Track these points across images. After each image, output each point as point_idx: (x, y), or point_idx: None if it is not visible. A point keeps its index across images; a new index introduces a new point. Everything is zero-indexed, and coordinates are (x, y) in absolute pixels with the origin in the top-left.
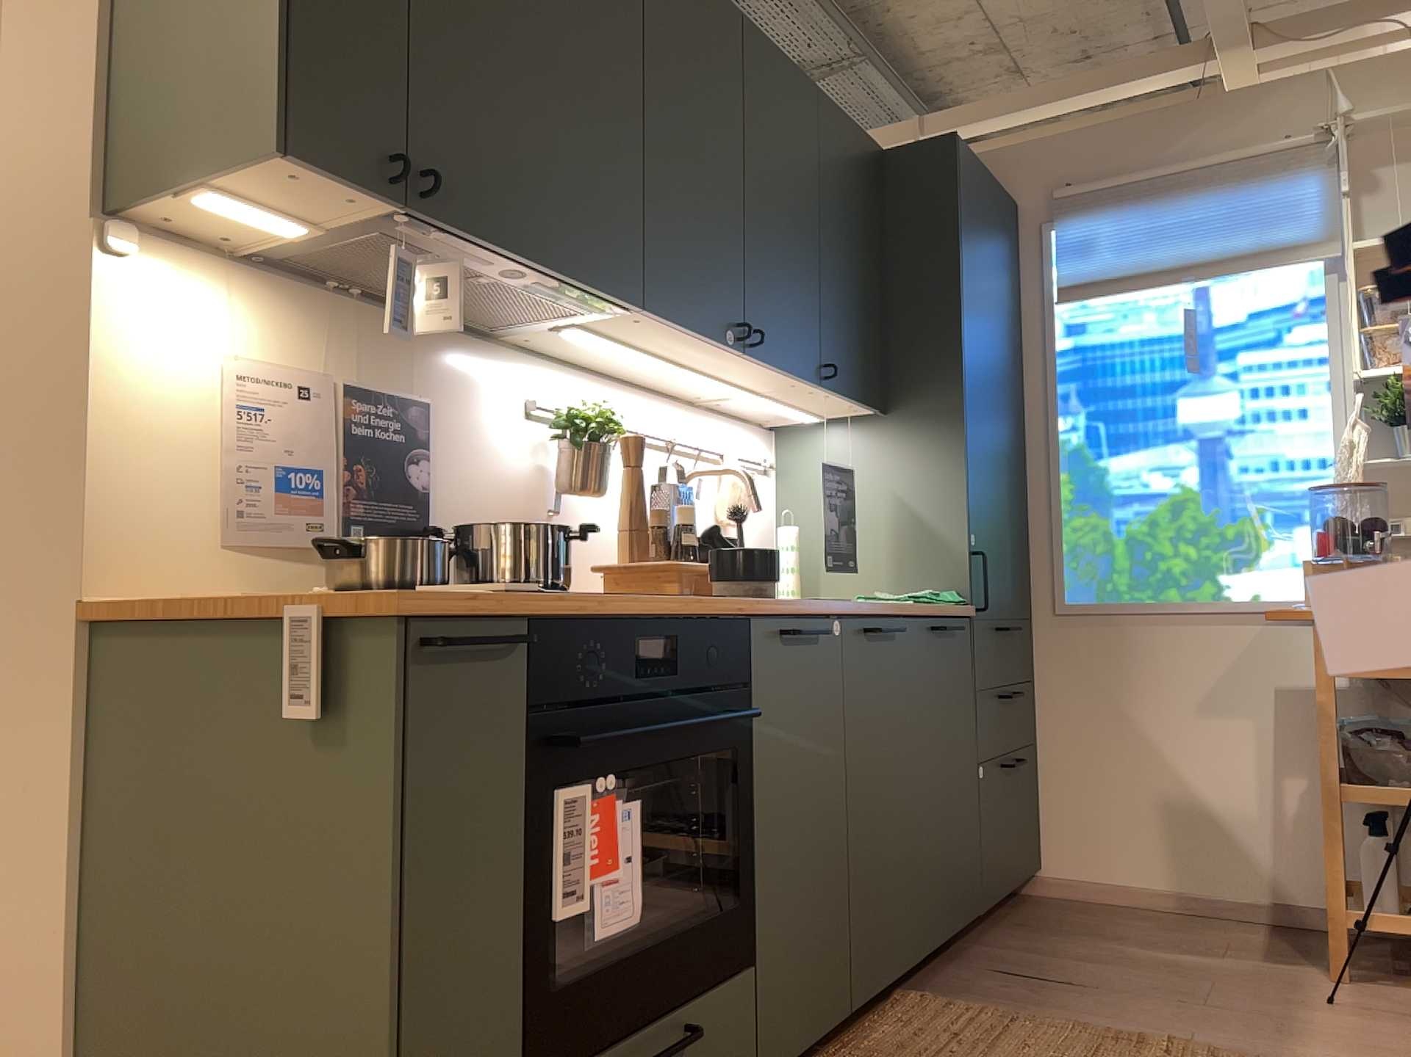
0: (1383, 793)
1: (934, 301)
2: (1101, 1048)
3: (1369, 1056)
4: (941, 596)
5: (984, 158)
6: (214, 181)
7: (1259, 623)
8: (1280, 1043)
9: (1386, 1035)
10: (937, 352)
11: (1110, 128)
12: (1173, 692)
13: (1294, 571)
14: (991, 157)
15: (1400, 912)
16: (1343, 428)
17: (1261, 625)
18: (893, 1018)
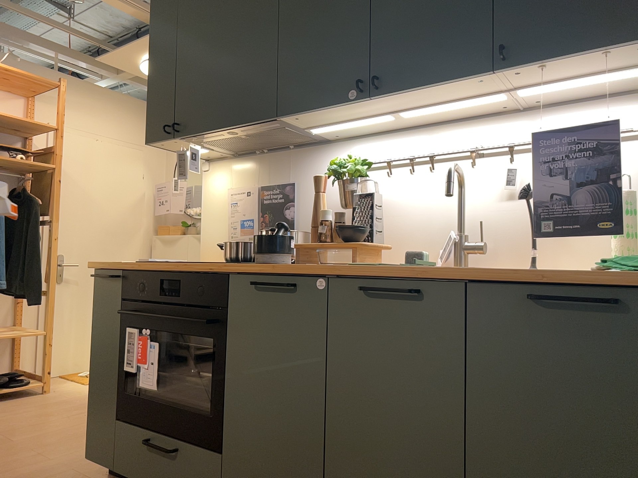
0: None
1: None
2: None
3: None
4: None
5: None
6: (172, 151)
7: None
8: None
9: None
10: None
11: None
12: None
13: None
14: None
15: None
16: None
17: None
18: None
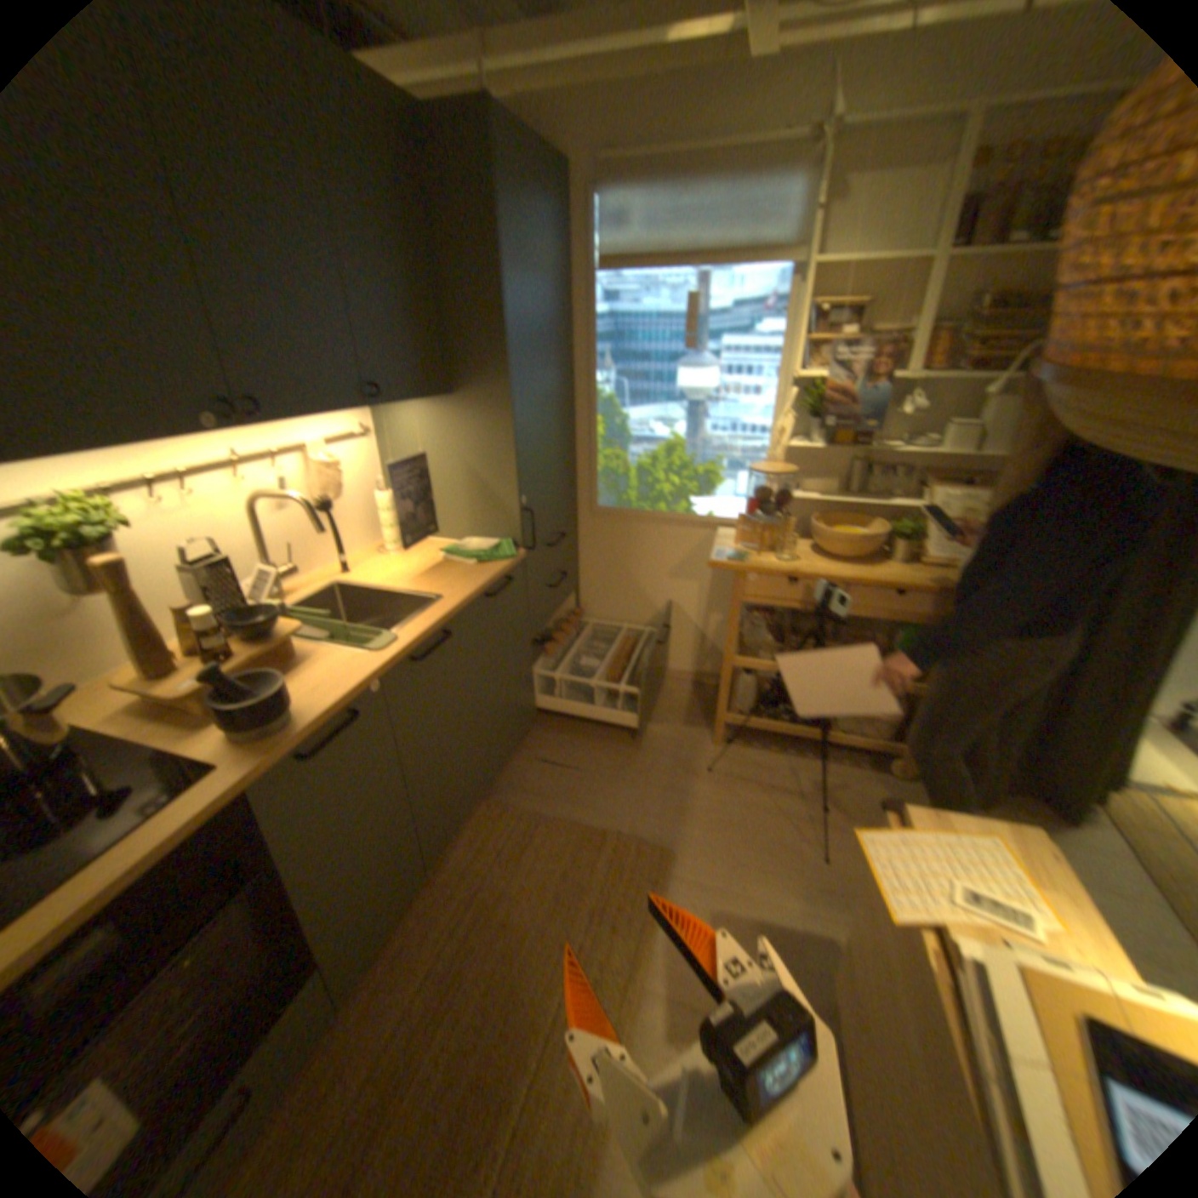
0: (755, 665)
1: (482, 295)
2: (578, 855)
3: (717, 832)
4: (498, 554)
5: (542, 100)
6: None
7: (710, 531)
8: (675, 825)
9: (729, 805)
10: (487, 346)
11: (651, 84)
12: (657, 566)
13: (735, 501)
14: (548, 99)
15: (752, 709)
16: (782, 408)
17: (710, 533)
18: (465, 839)
